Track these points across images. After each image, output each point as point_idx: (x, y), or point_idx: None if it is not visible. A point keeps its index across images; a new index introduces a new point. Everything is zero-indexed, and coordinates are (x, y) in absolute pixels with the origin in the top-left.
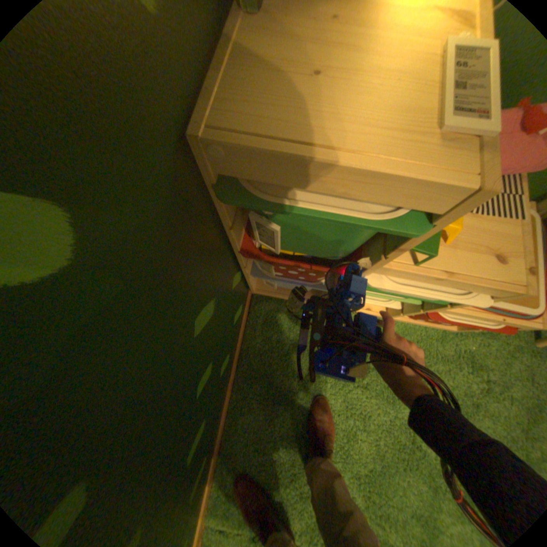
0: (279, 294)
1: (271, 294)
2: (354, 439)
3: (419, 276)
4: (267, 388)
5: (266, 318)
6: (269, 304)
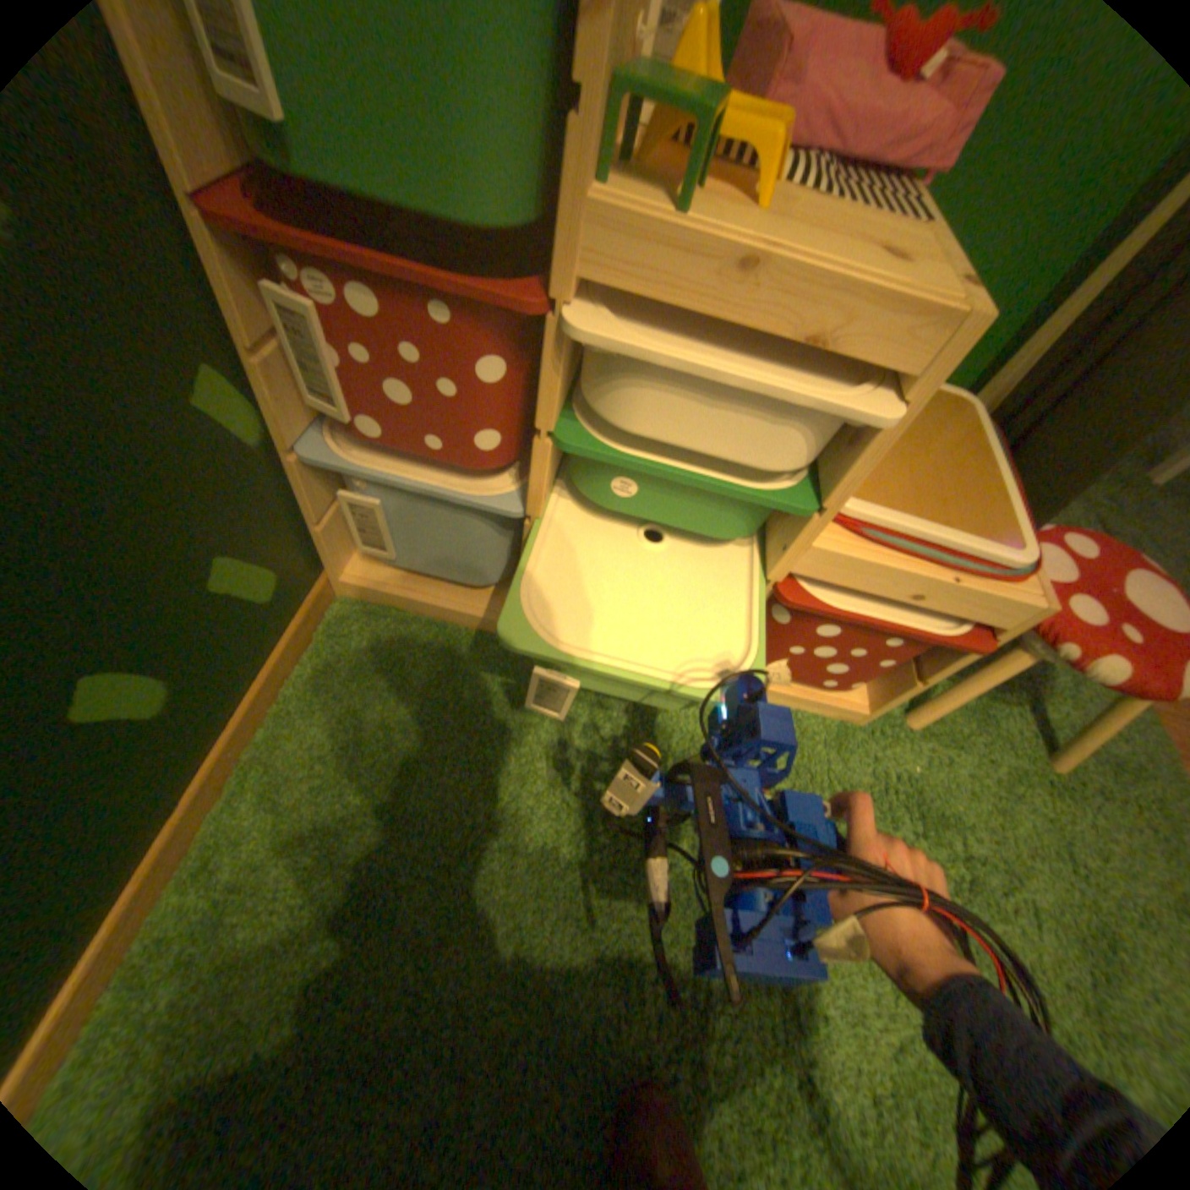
0: (412, 594)
1: (392, 599)
2: (593, 1061)
3: (699, 280)
4: (311, 871)
5: (361, 660)
6: (381, 623)
